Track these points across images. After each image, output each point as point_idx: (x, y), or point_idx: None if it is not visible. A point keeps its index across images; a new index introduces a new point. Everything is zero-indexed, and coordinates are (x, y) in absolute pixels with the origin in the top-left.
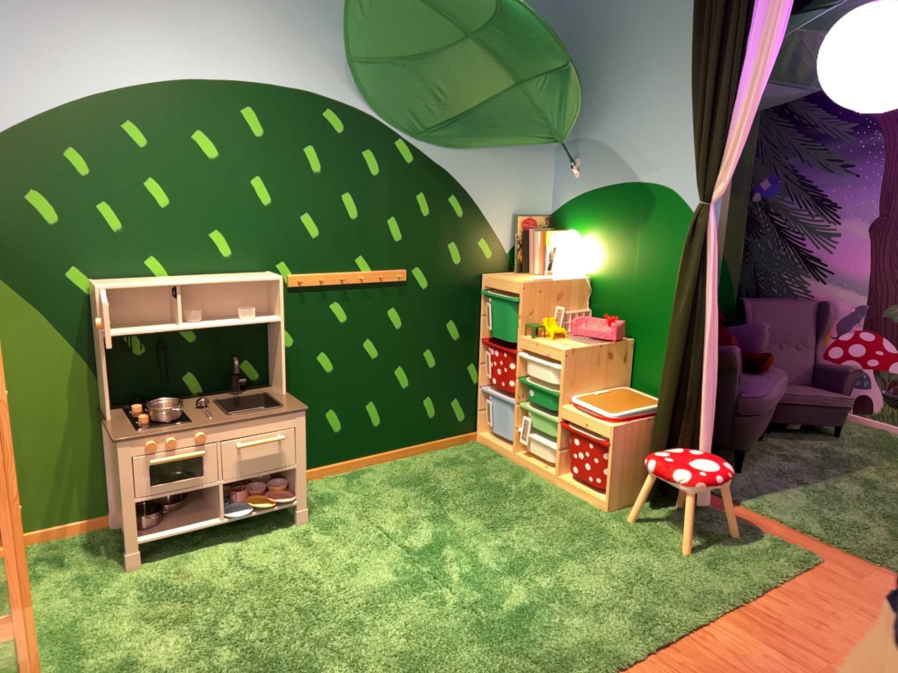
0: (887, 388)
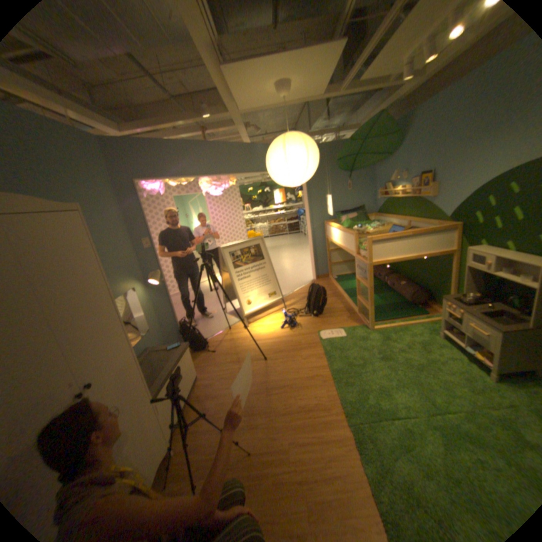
0: None
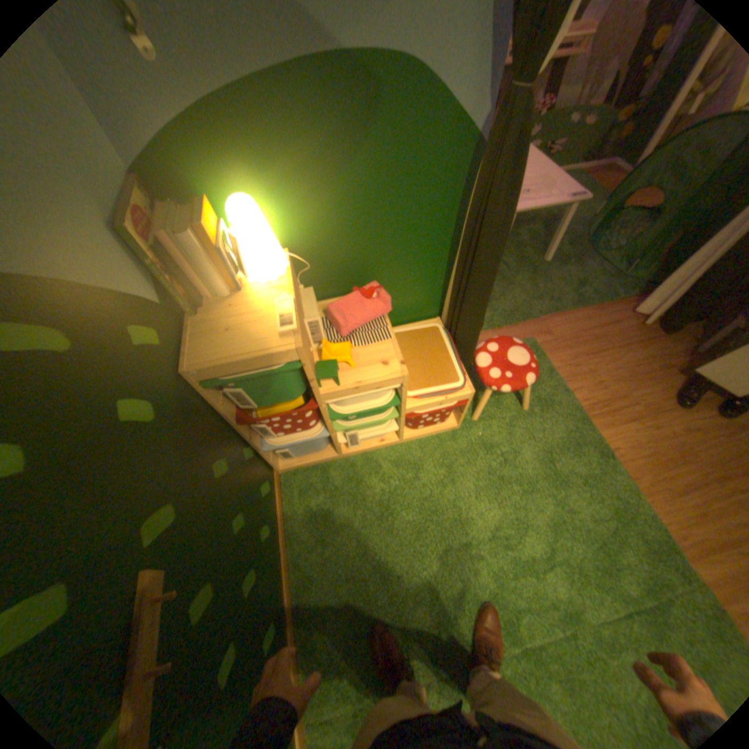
0: None
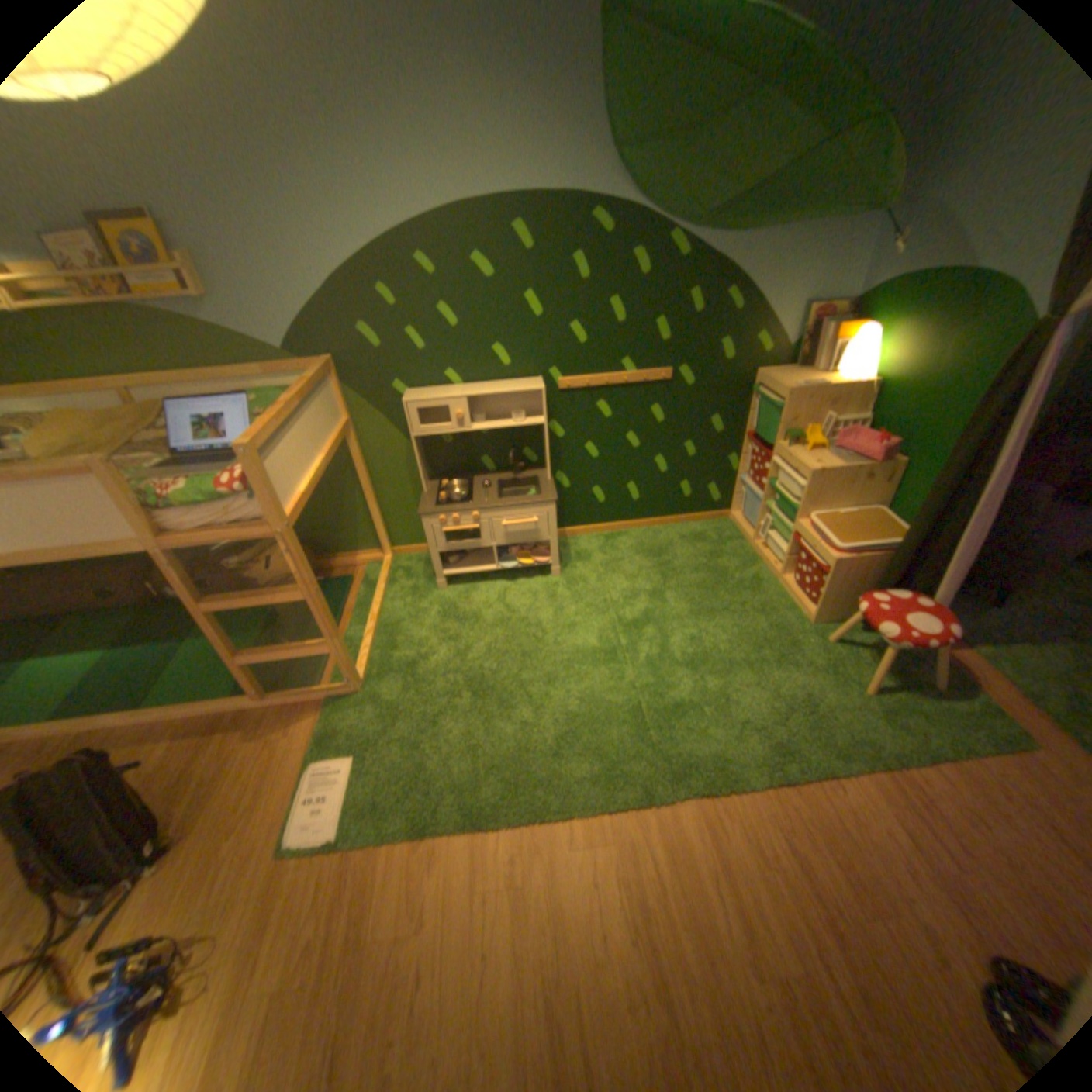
0: None
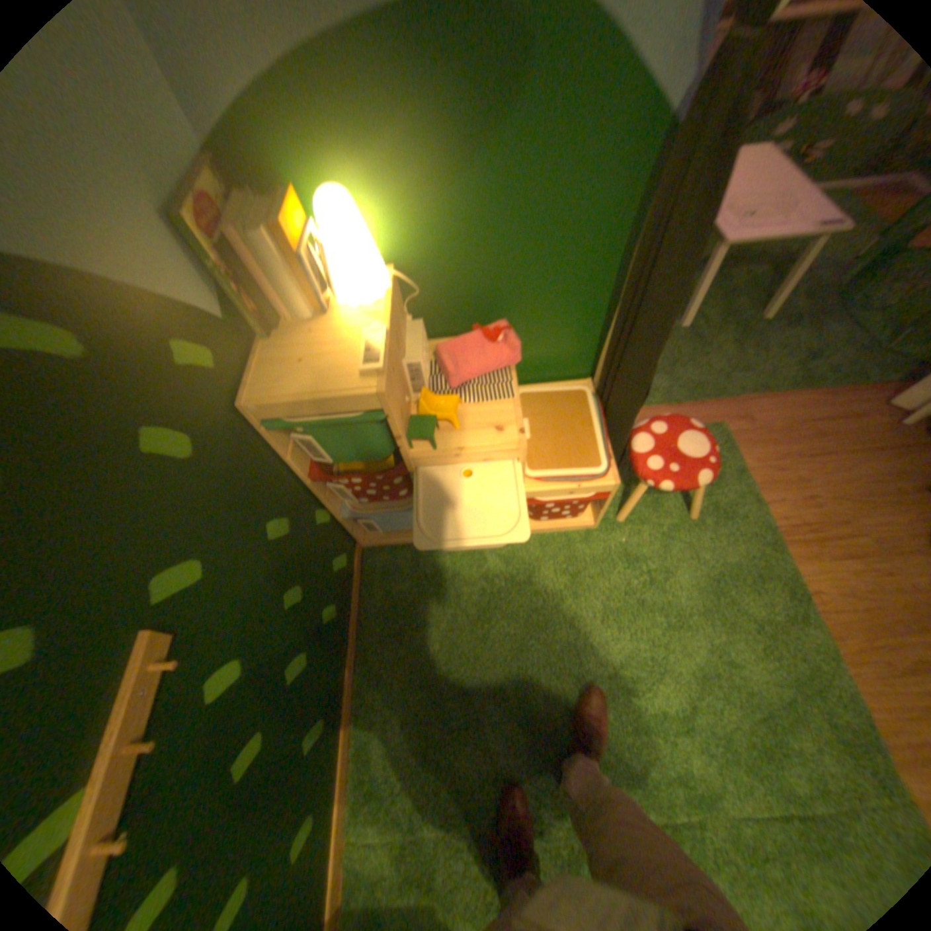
0: None
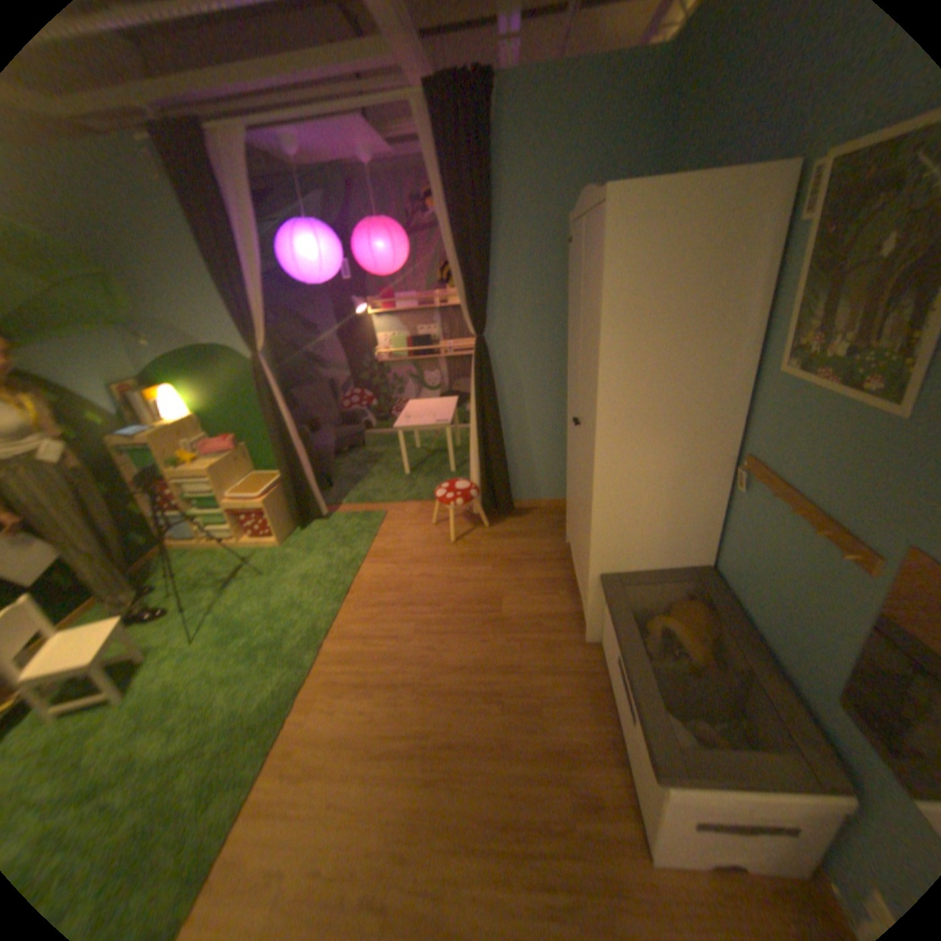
0: (376, 414)
